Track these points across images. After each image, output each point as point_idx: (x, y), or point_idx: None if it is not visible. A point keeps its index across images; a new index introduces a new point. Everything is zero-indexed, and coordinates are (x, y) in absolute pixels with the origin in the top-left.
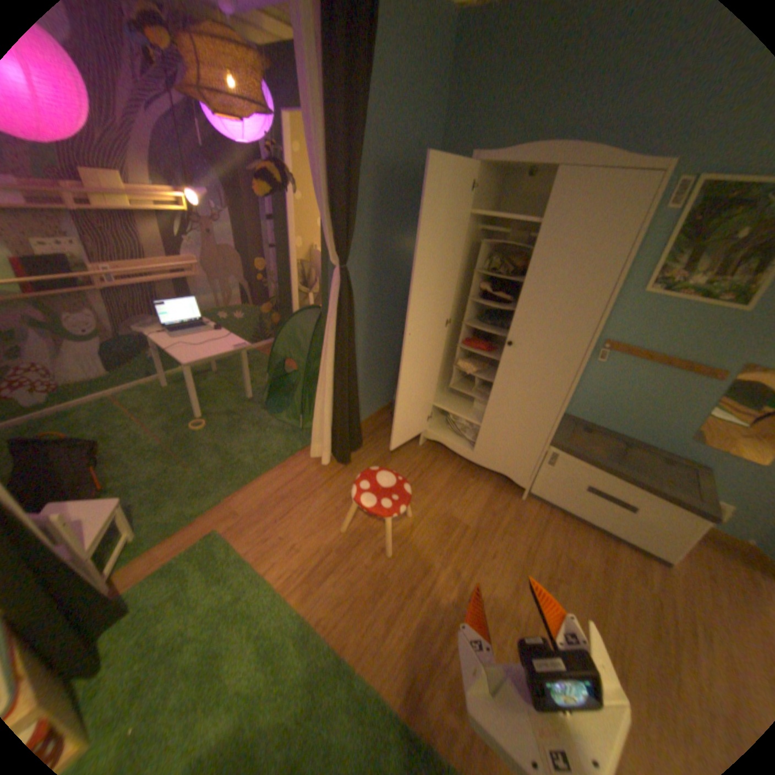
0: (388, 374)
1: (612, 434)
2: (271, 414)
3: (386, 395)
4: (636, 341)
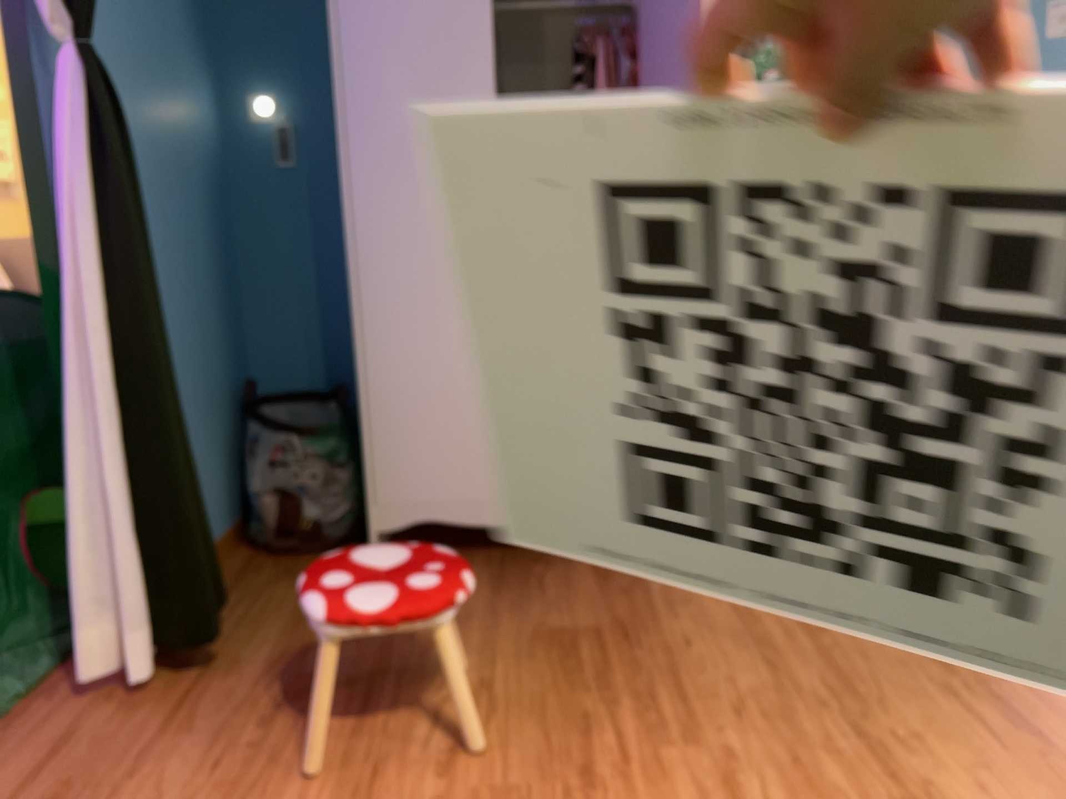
0: (218, 427)
1: None
2: None
3: (226, 491)
4: None
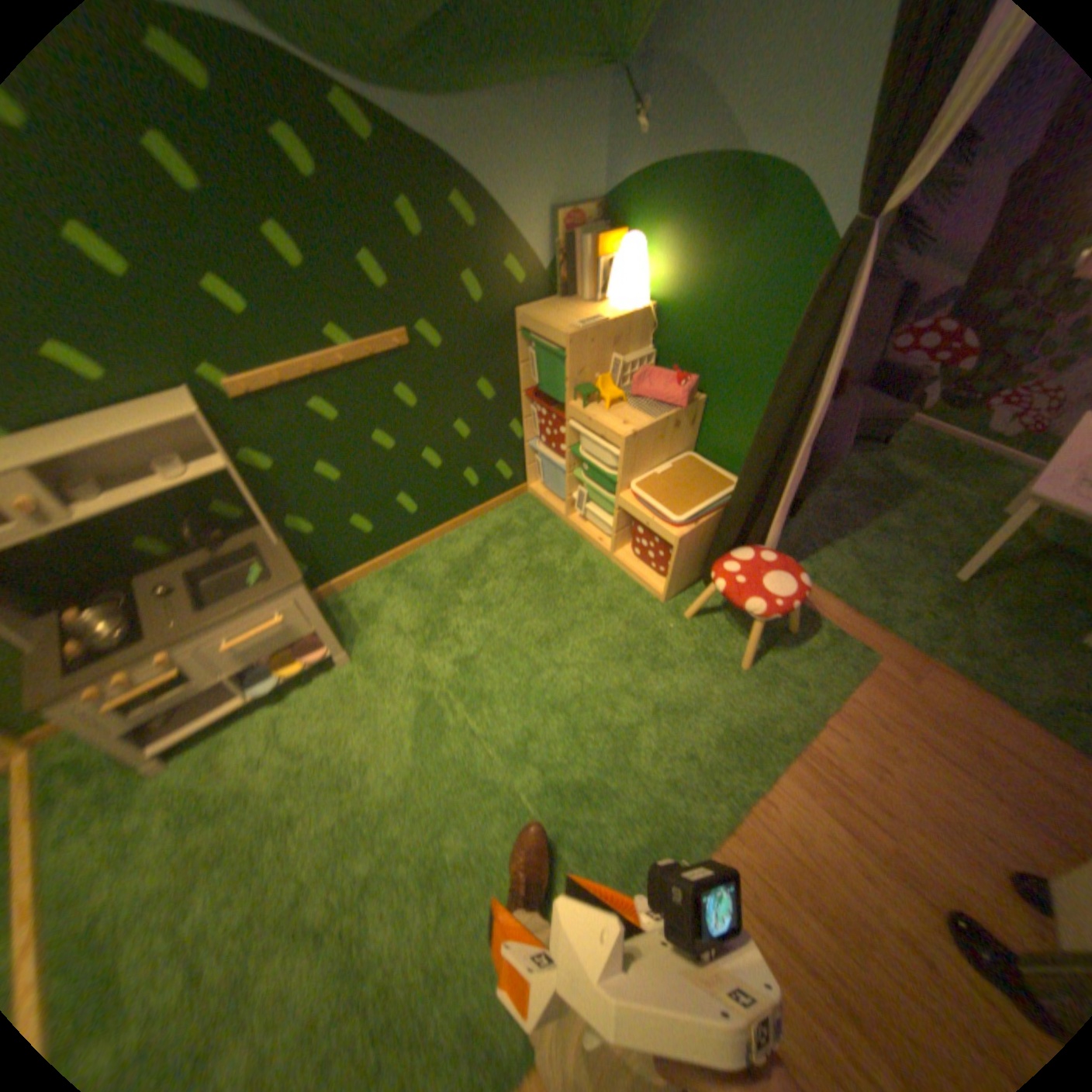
0: None
1: None
2: None
3: None
4: None
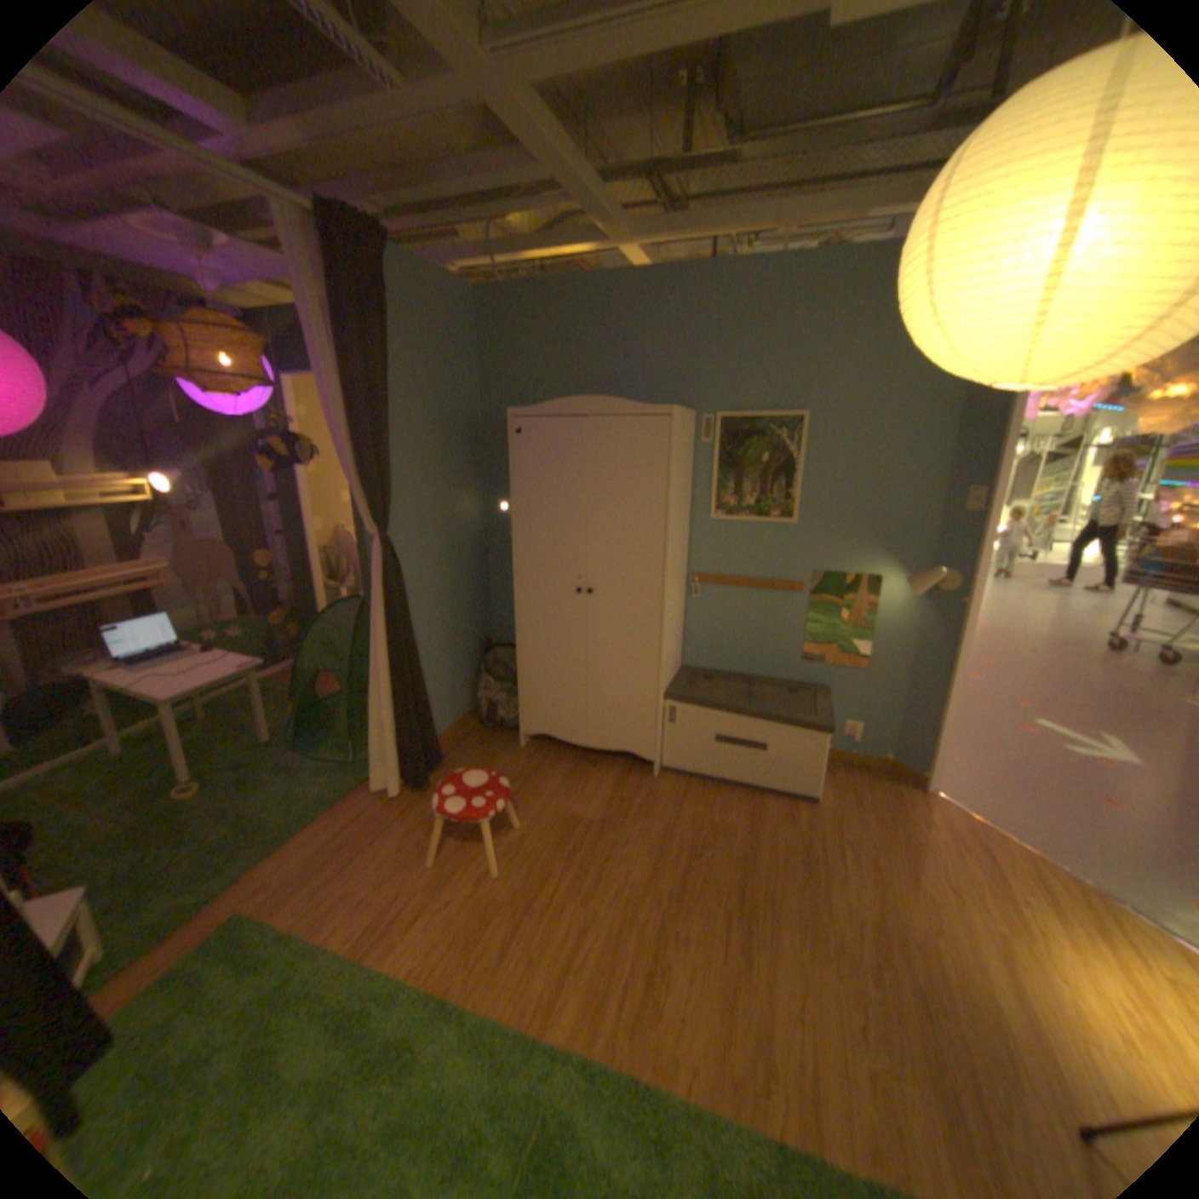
0: (466, 666)
1: (729, 675)
2: (304, 756)
3: (468, 696)
4: (720, 570)
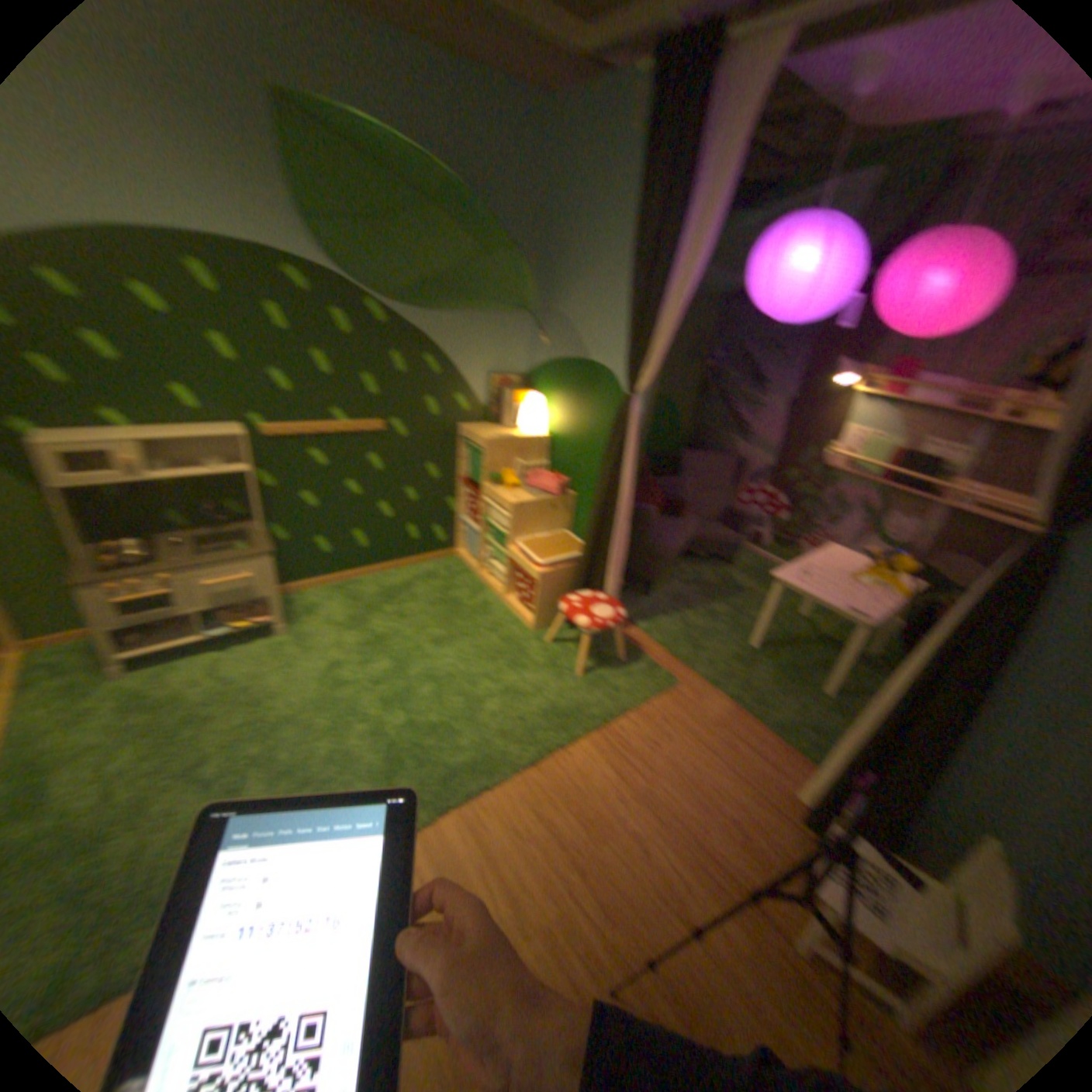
0: None
1: None
2: None
3: None
4: None
